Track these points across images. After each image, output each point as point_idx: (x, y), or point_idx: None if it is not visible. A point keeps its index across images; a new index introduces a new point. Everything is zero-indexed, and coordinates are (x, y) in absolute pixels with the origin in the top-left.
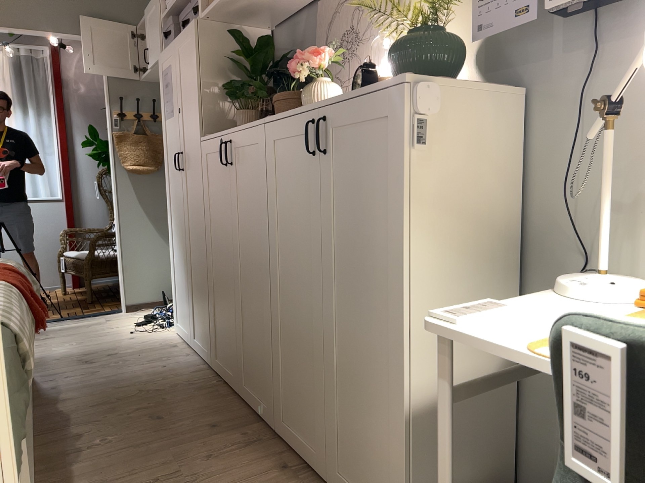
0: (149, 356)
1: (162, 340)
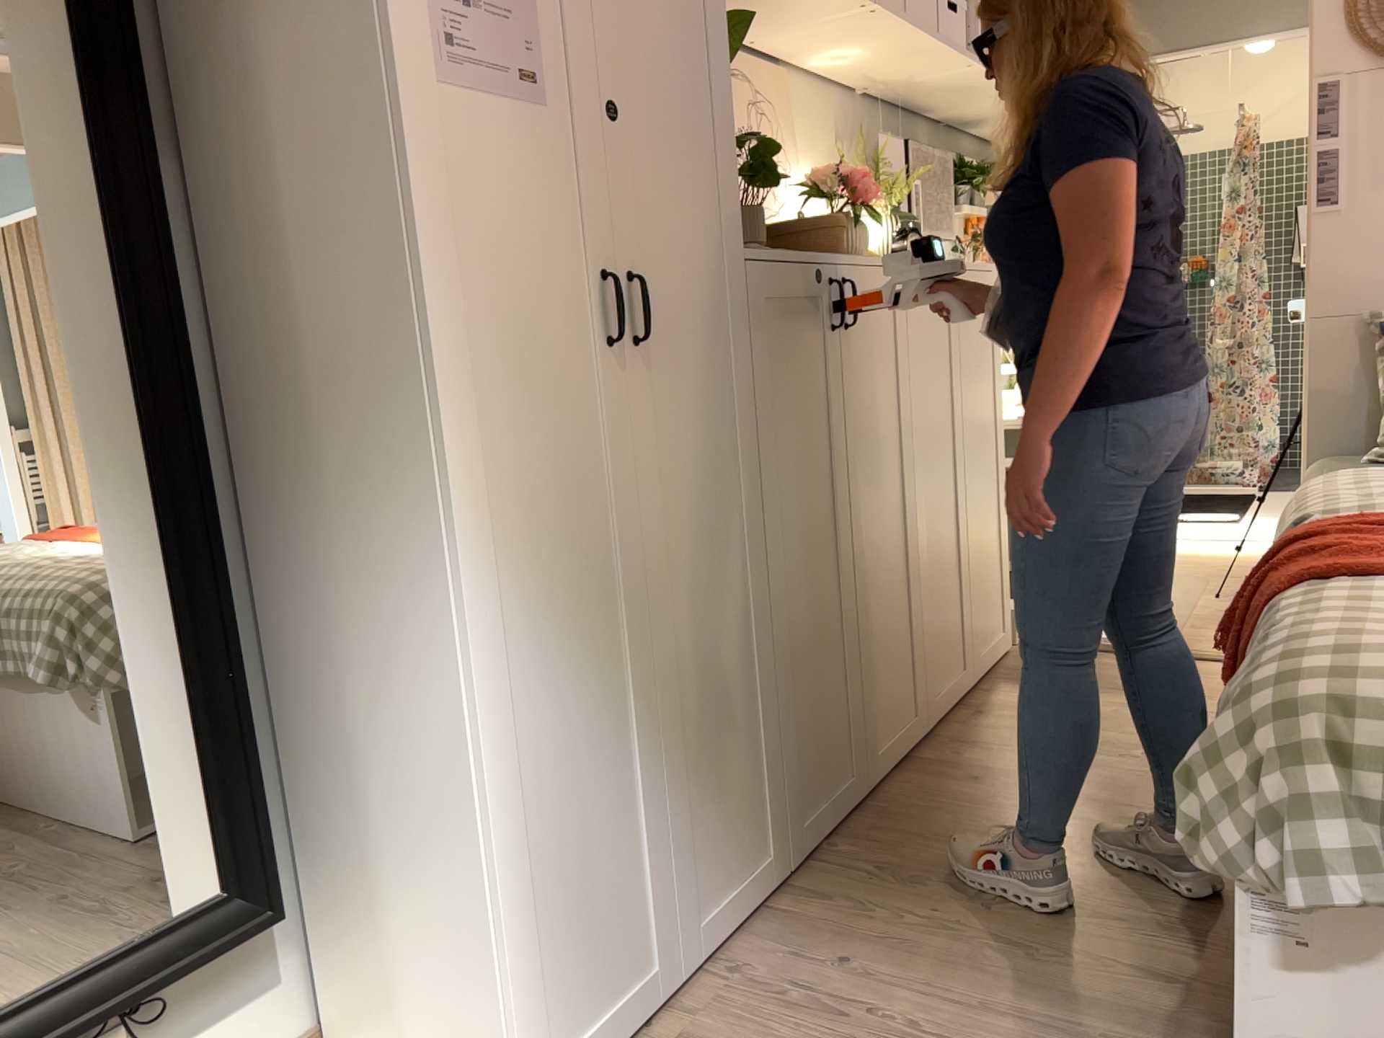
0: None
1: None
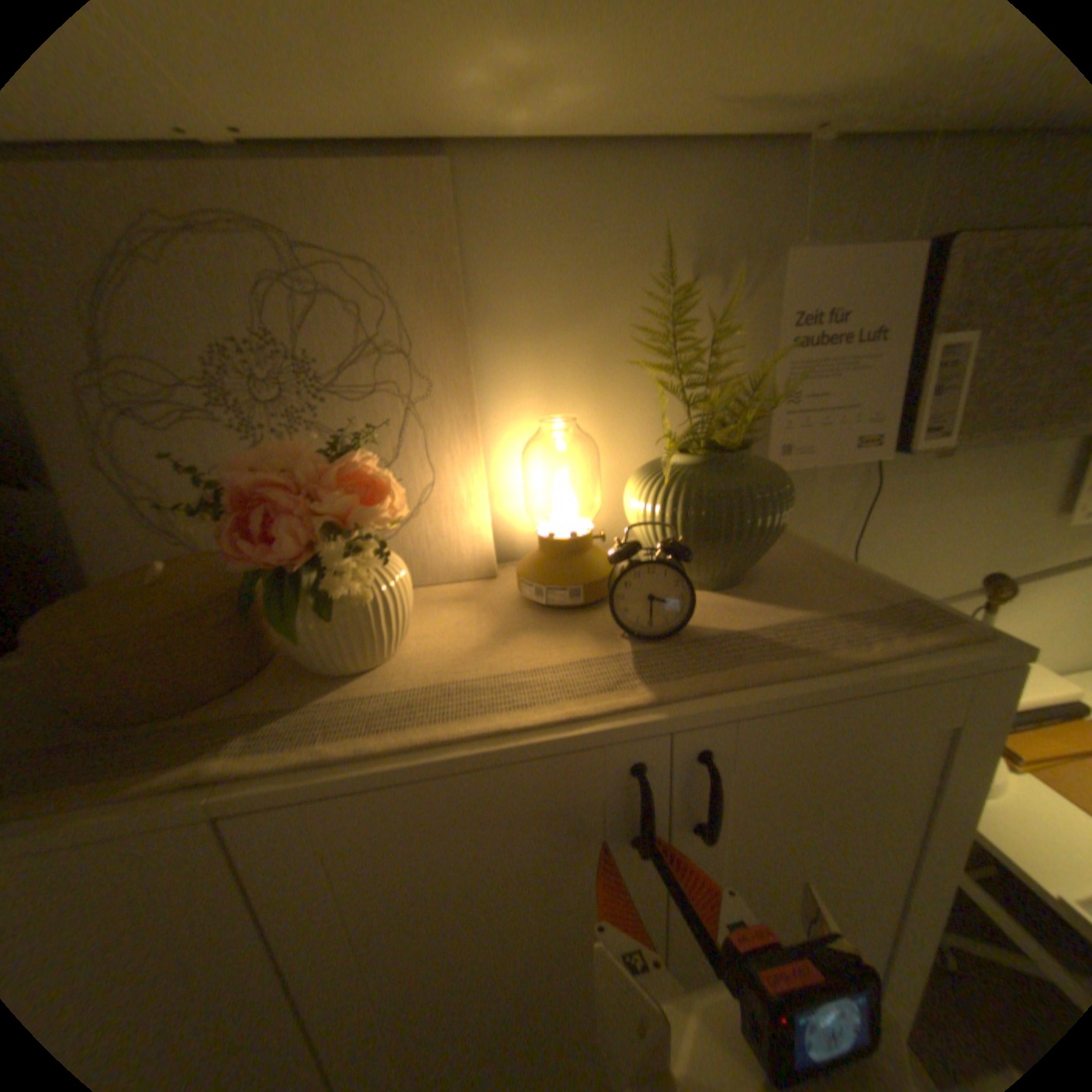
0: None
1: None
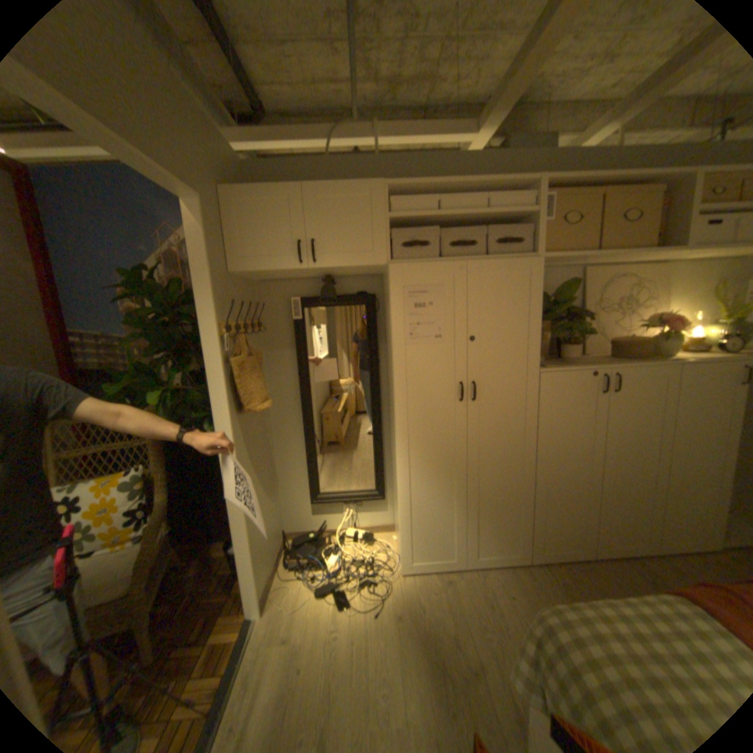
0: (475, 609)
1: (423, 592)
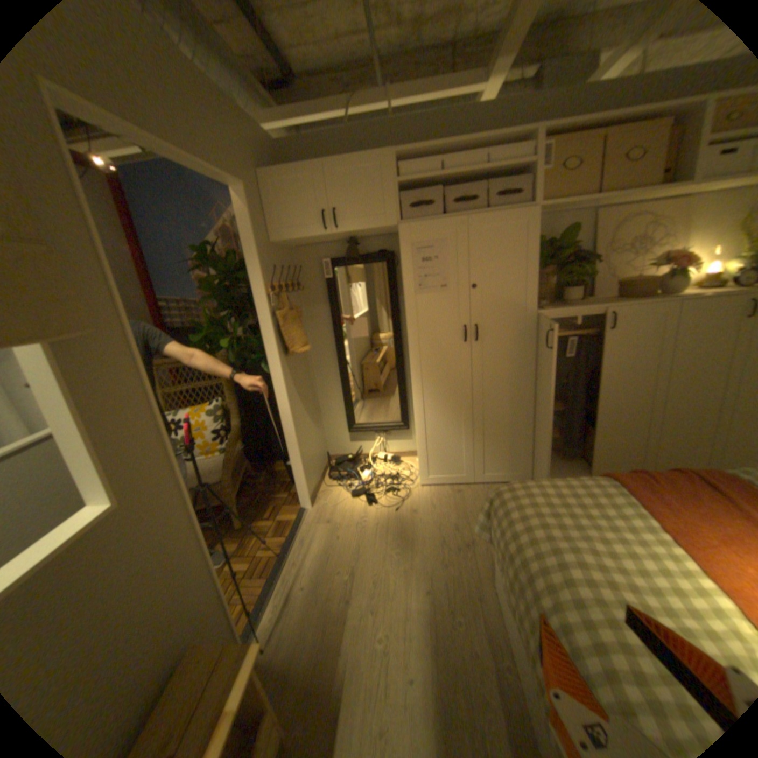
0: (476, 508)
1: (436, 496)
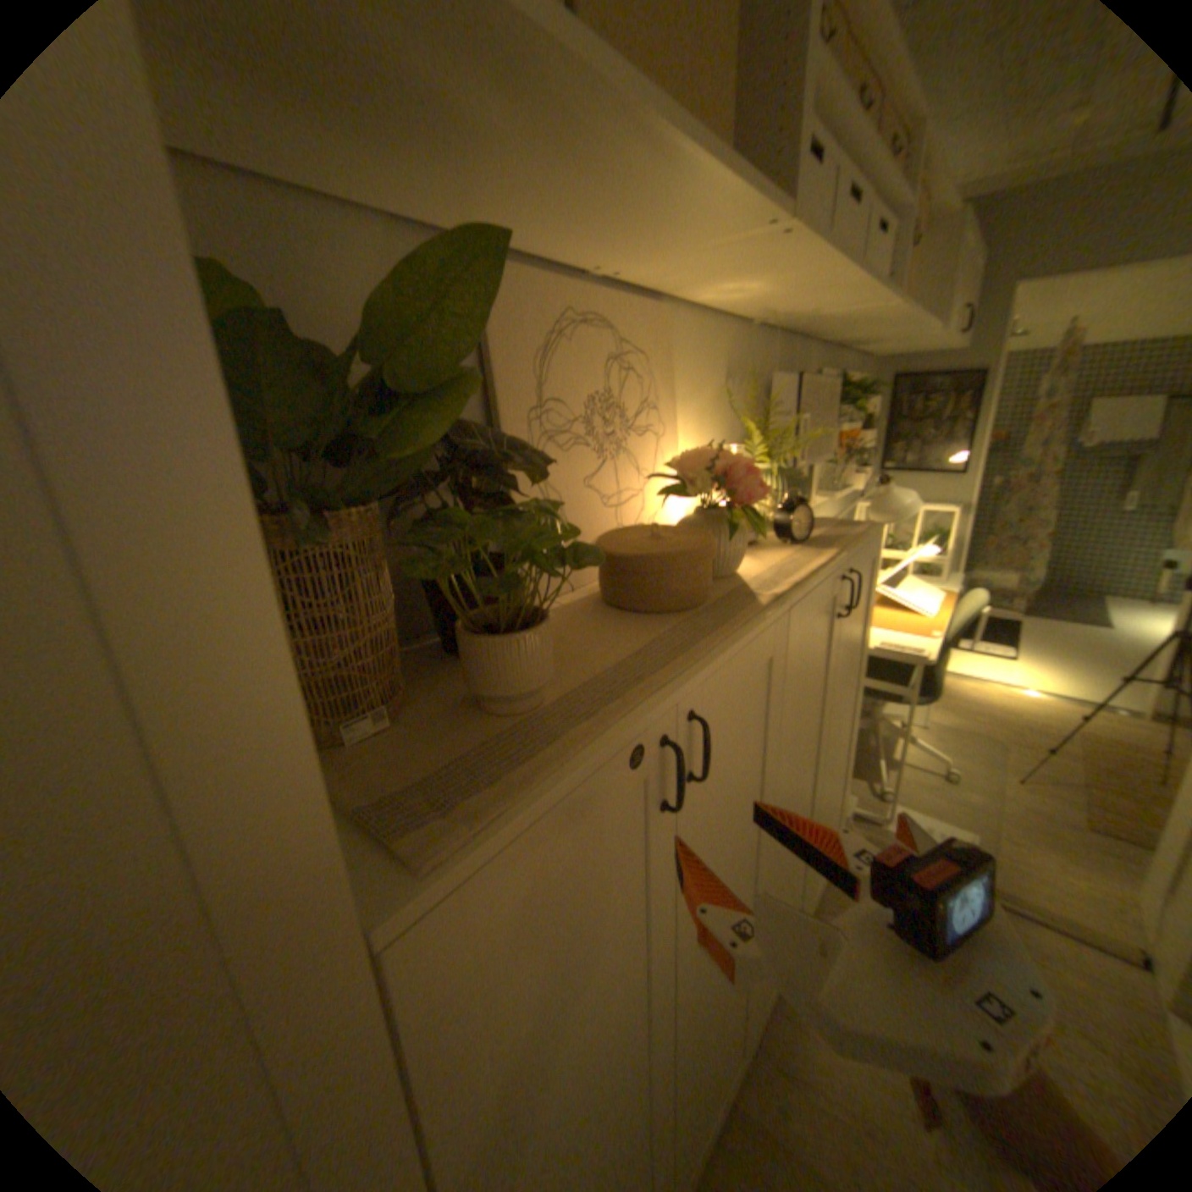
0: None
1: None
